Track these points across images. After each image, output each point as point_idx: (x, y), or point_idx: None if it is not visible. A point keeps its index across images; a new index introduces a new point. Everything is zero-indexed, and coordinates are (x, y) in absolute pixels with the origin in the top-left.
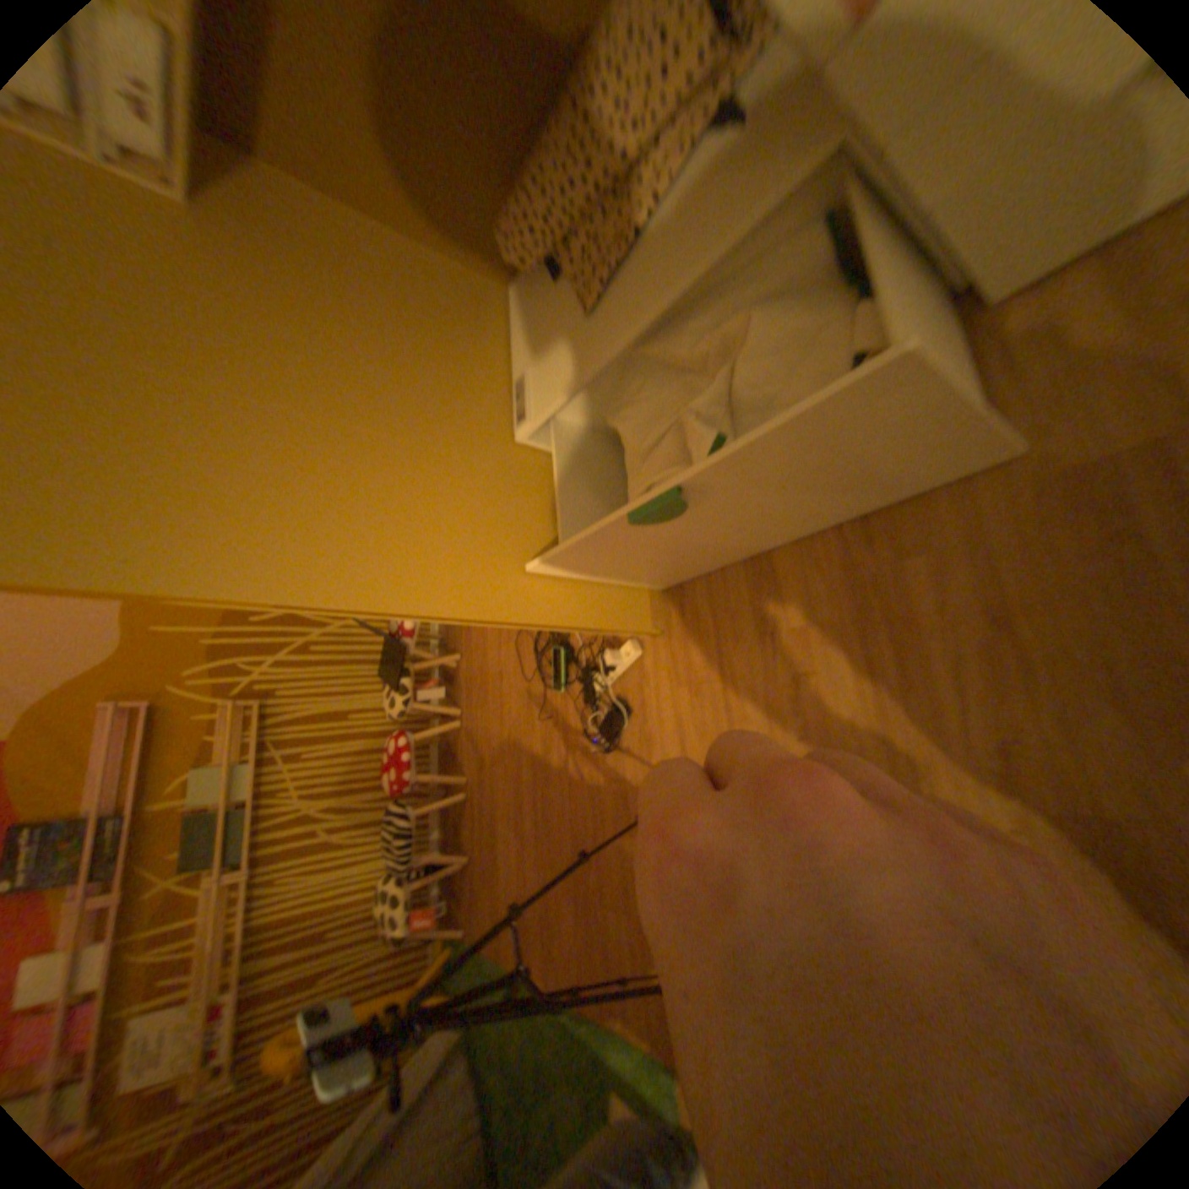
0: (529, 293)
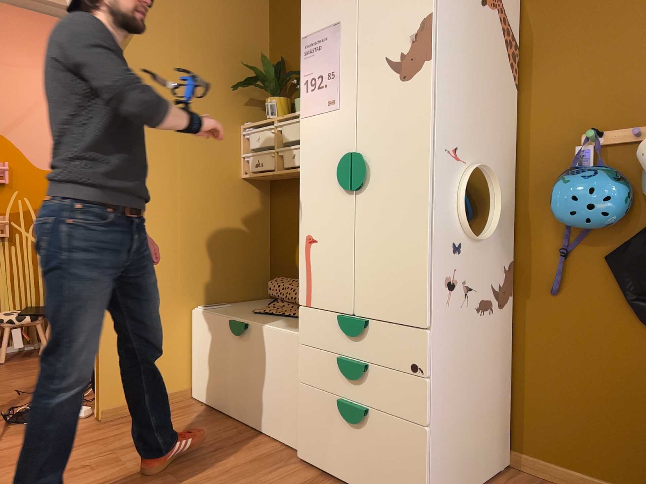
0: (264, 302)
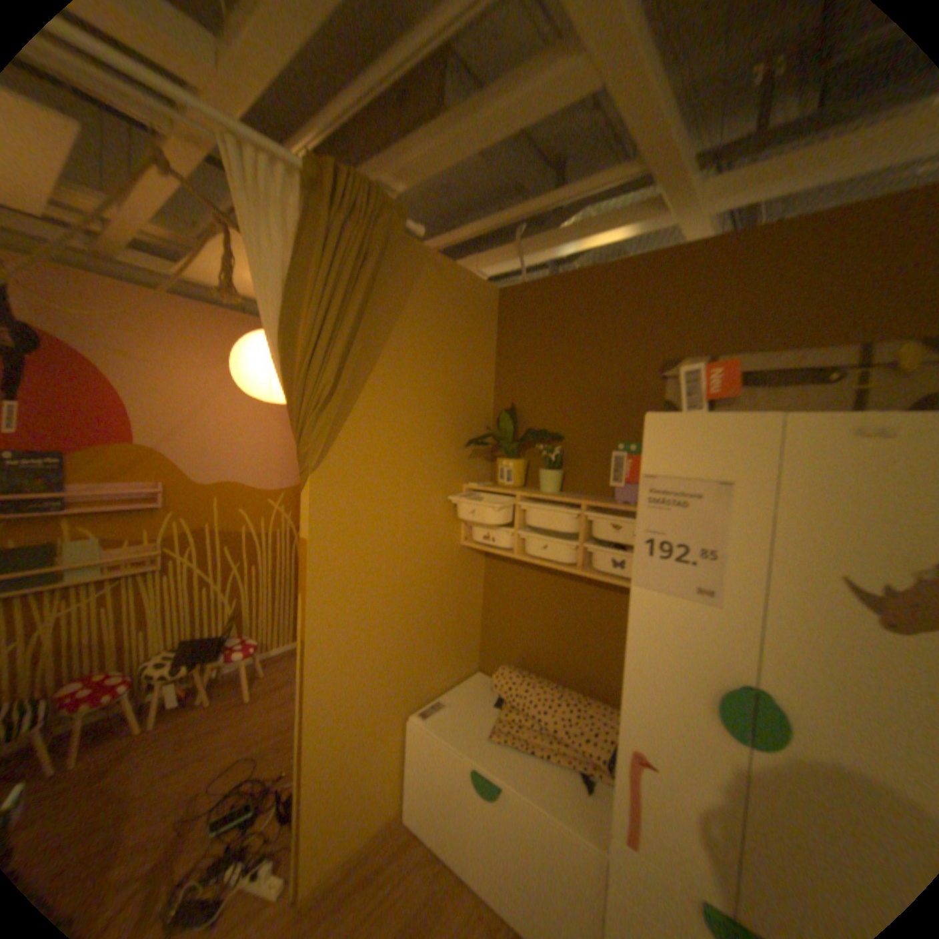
0: (482, 689)
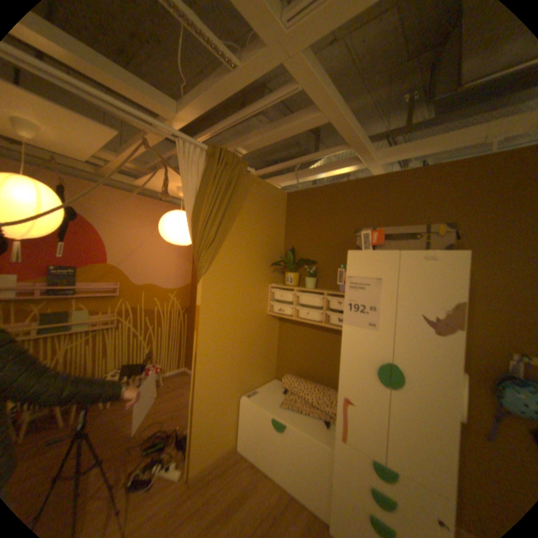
0: (277, 386)
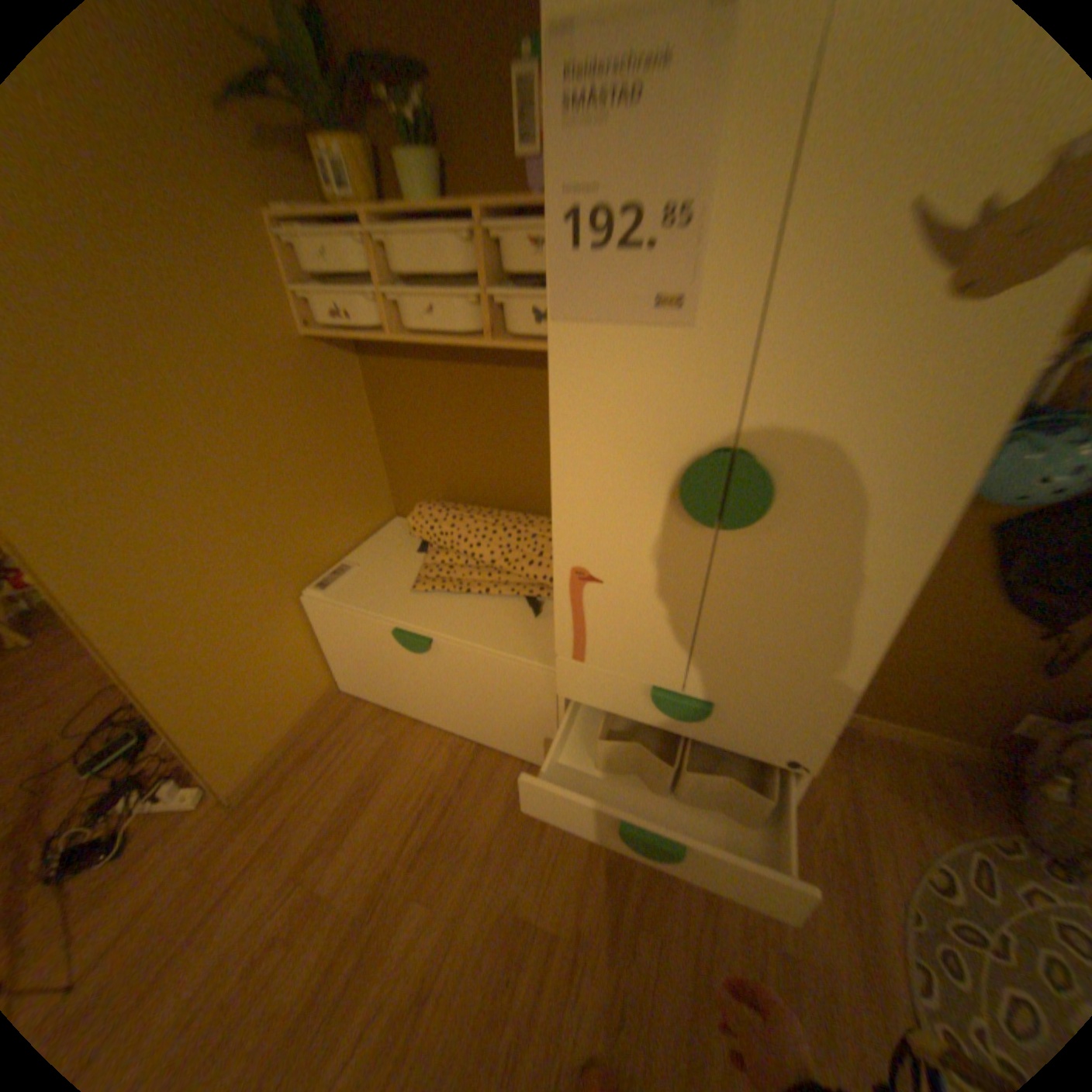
0: (401, 535)
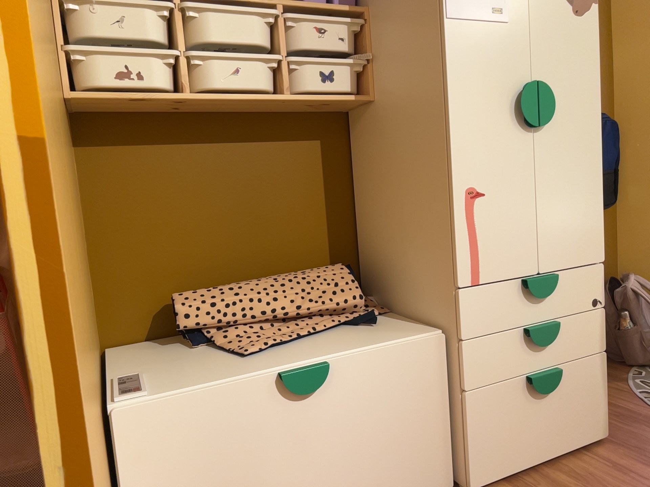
0: (146, 351)
